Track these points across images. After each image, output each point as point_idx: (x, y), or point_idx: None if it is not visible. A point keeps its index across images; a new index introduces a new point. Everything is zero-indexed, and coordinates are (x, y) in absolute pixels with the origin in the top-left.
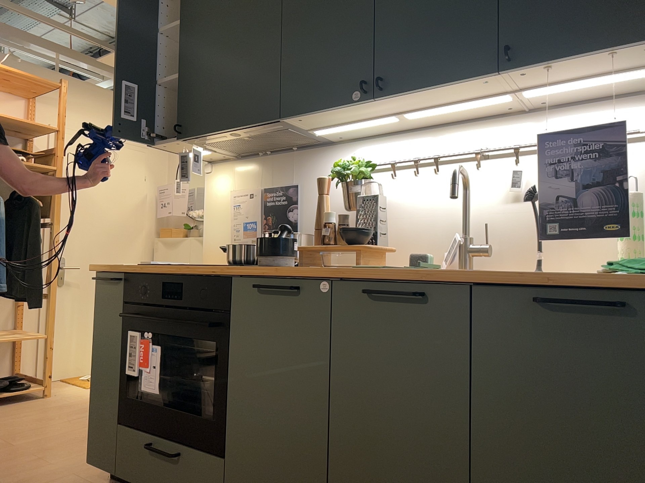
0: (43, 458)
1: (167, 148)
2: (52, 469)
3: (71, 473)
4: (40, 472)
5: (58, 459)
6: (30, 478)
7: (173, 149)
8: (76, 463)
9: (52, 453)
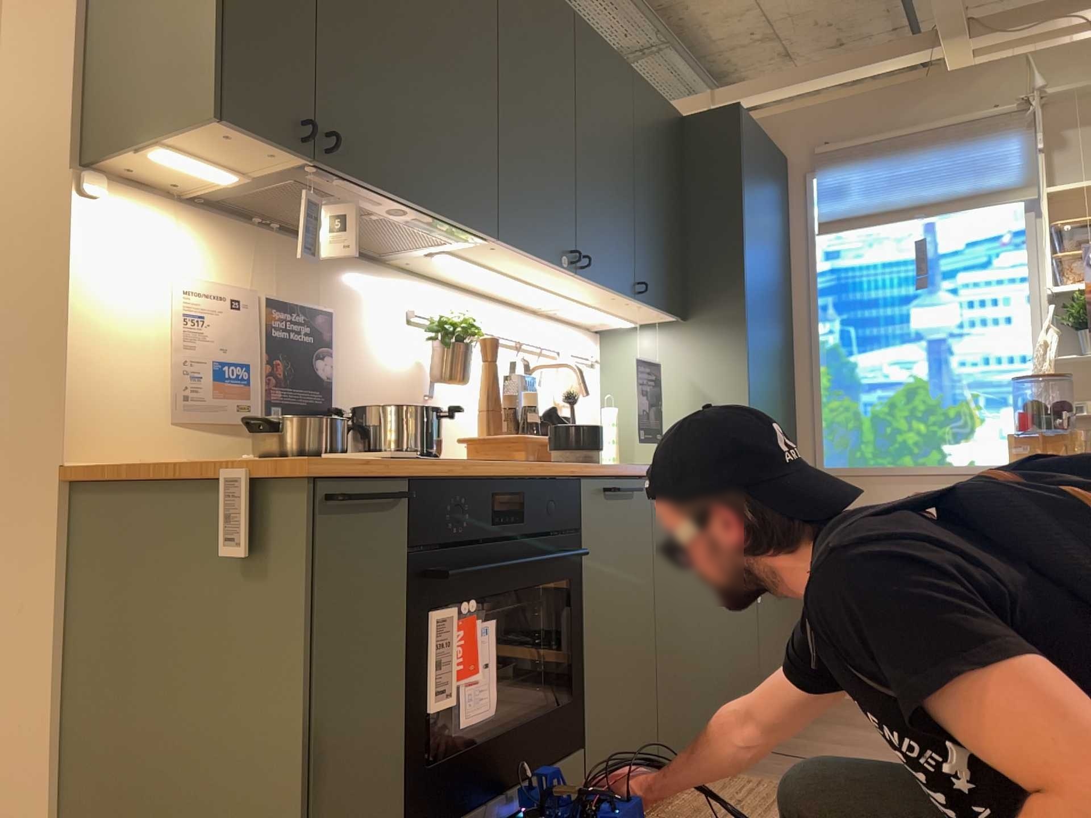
0: None
1: (218, 138)
2: None
3: None
4: None
5: None
6: None
7: (204, 142)
8: None
9: None
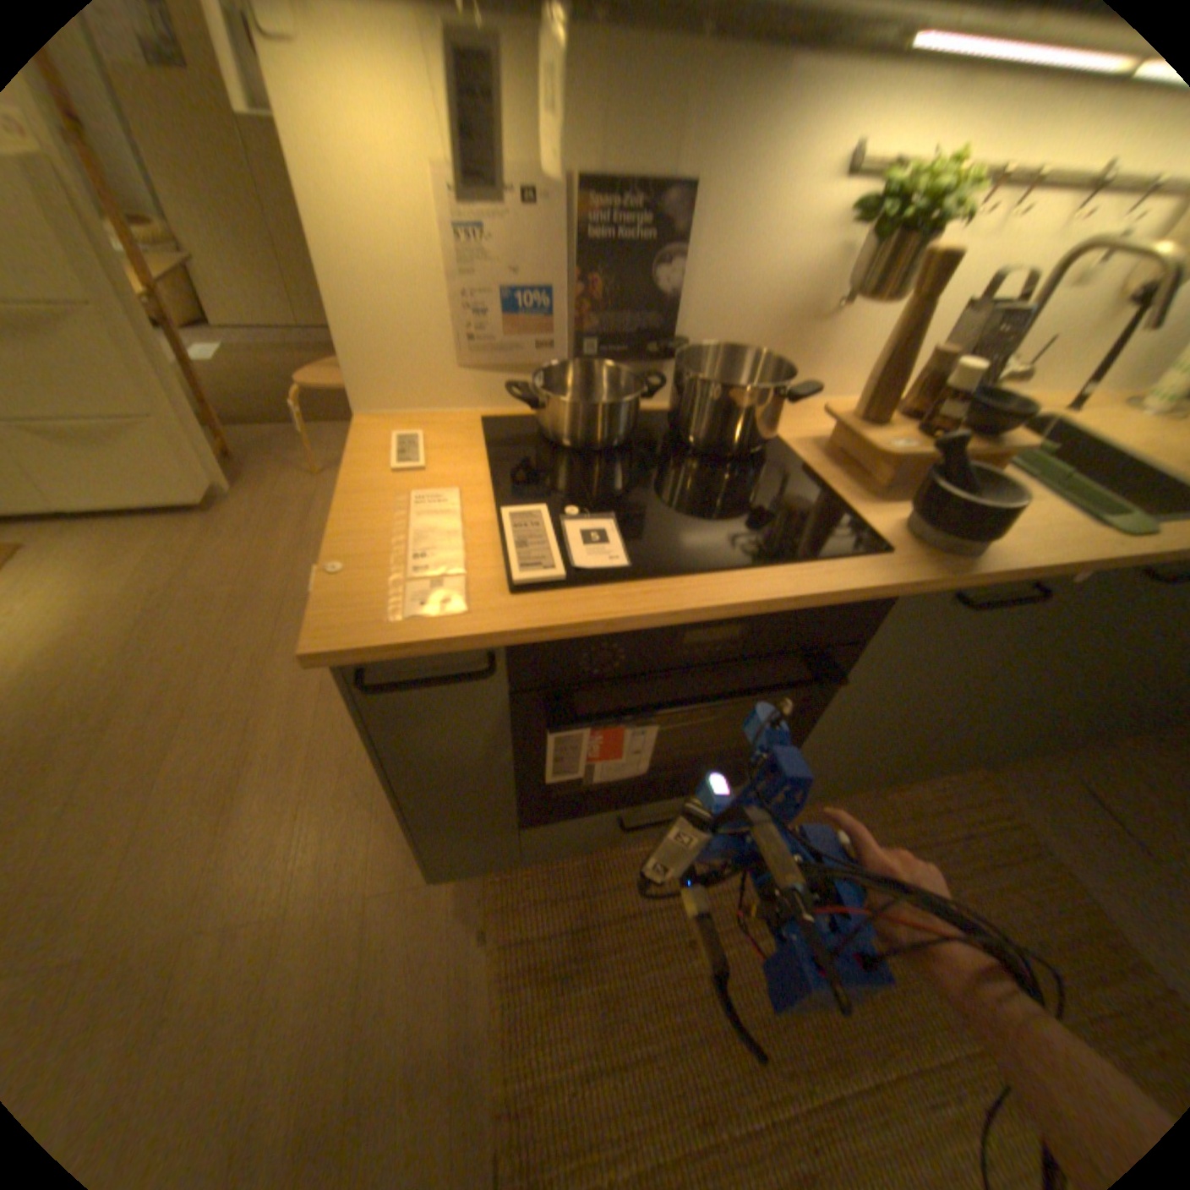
0: (231, 921)
1: None
2: (300, 921)
3: (352, 897)
4: (290, 947)
5: (264, 897)
6: (305, 975)
7: None
8: (316, 874)
9: (220, 897)
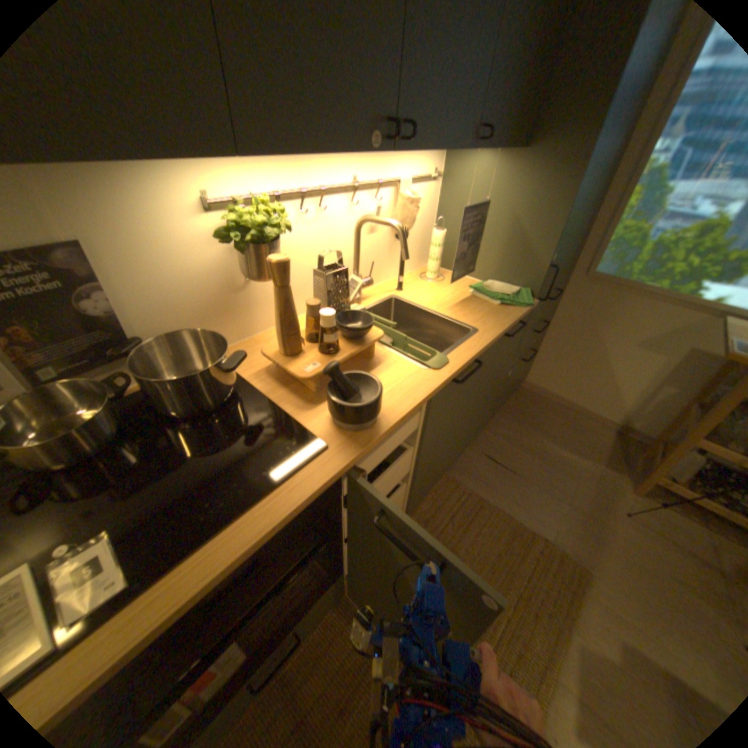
0: None
1: None
2: None
3: None
4: None
5: None
6: None
7: None
8: None
9: None
